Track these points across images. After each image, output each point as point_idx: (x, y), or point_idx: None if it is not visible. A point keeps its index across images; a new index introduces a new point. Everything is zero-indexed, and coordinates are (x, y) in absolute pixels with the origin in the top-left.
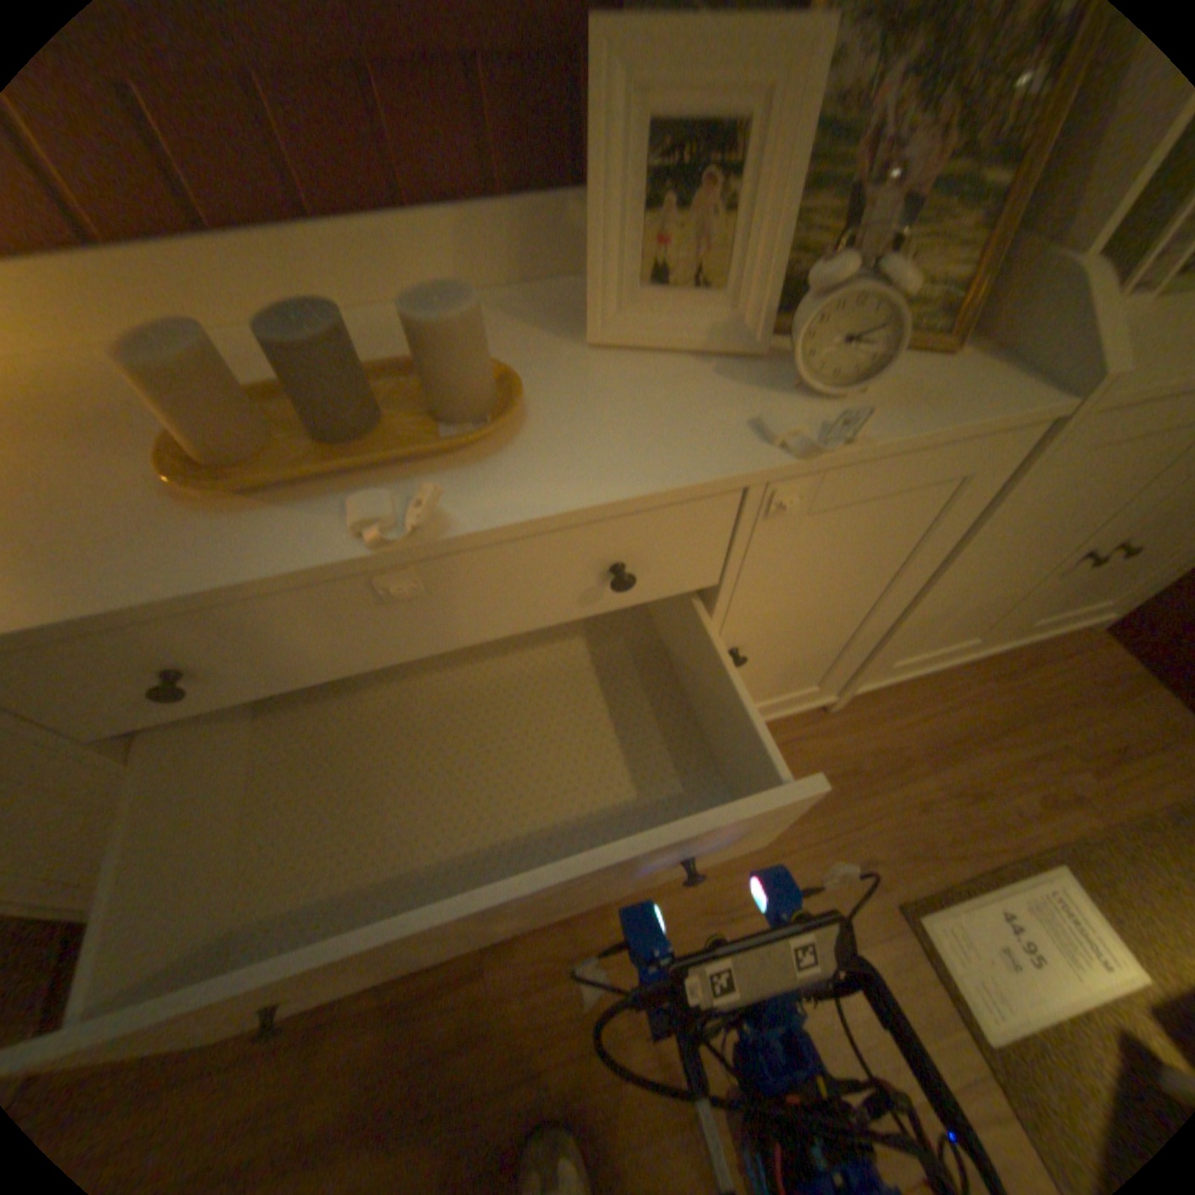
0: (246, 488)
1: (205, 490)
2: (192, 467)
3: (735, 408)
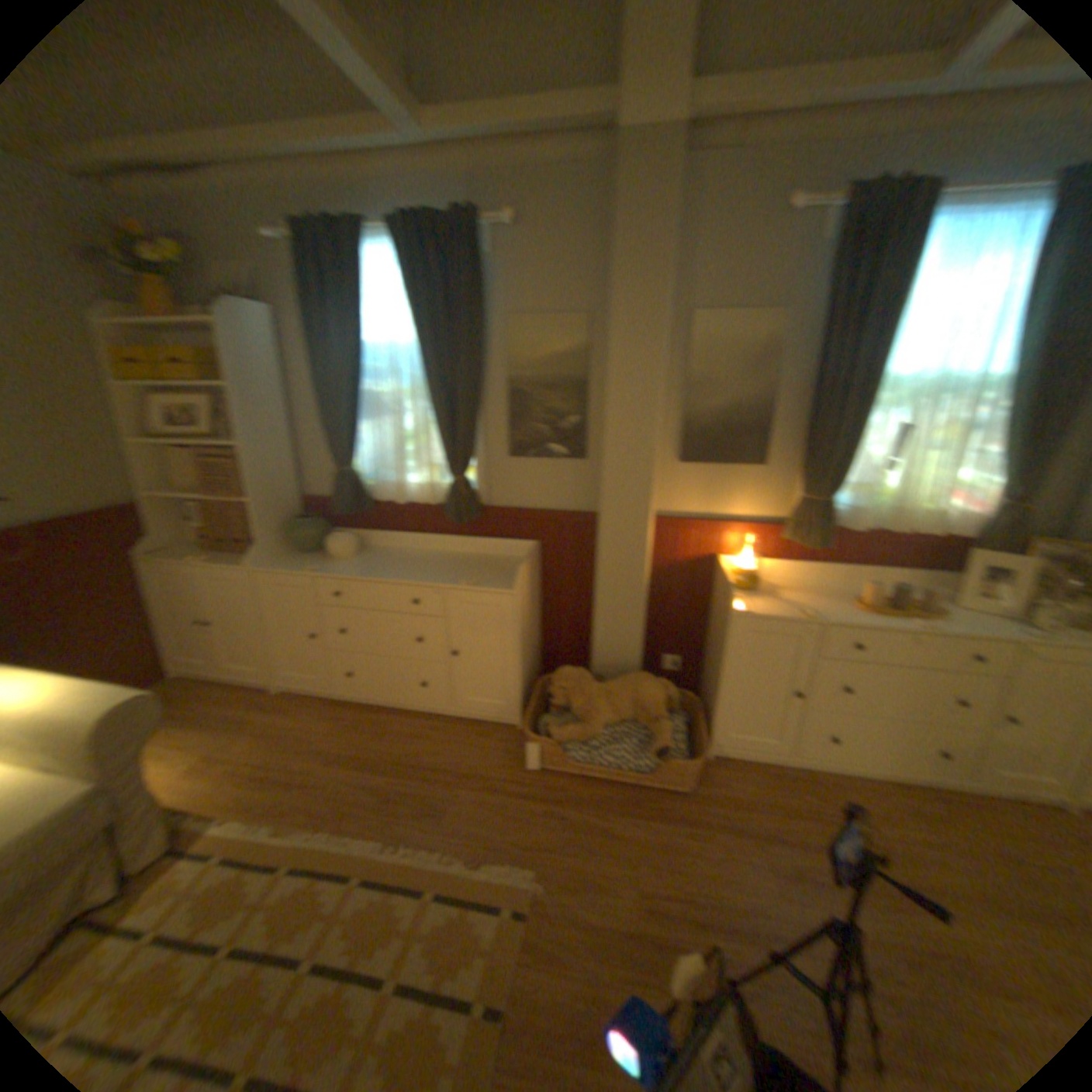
0: (883, 613)
1: (874, 611)
2: (867, 607)
3: (1010, 628)
